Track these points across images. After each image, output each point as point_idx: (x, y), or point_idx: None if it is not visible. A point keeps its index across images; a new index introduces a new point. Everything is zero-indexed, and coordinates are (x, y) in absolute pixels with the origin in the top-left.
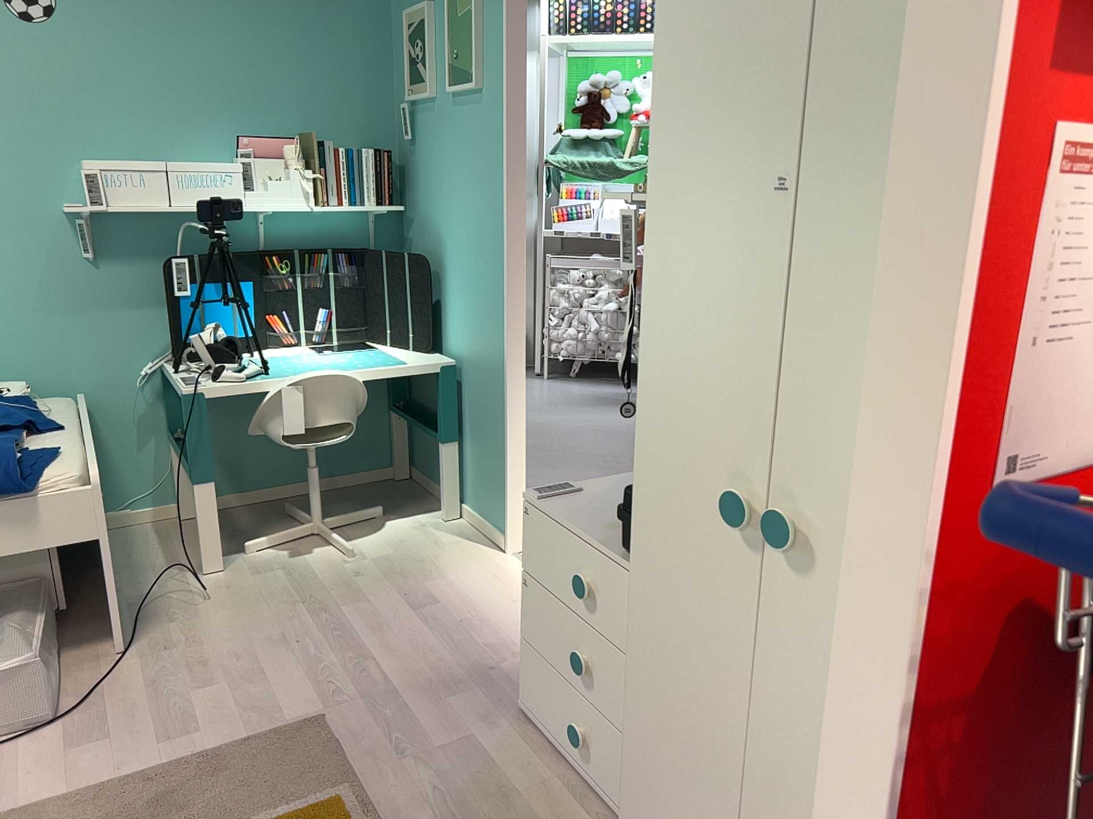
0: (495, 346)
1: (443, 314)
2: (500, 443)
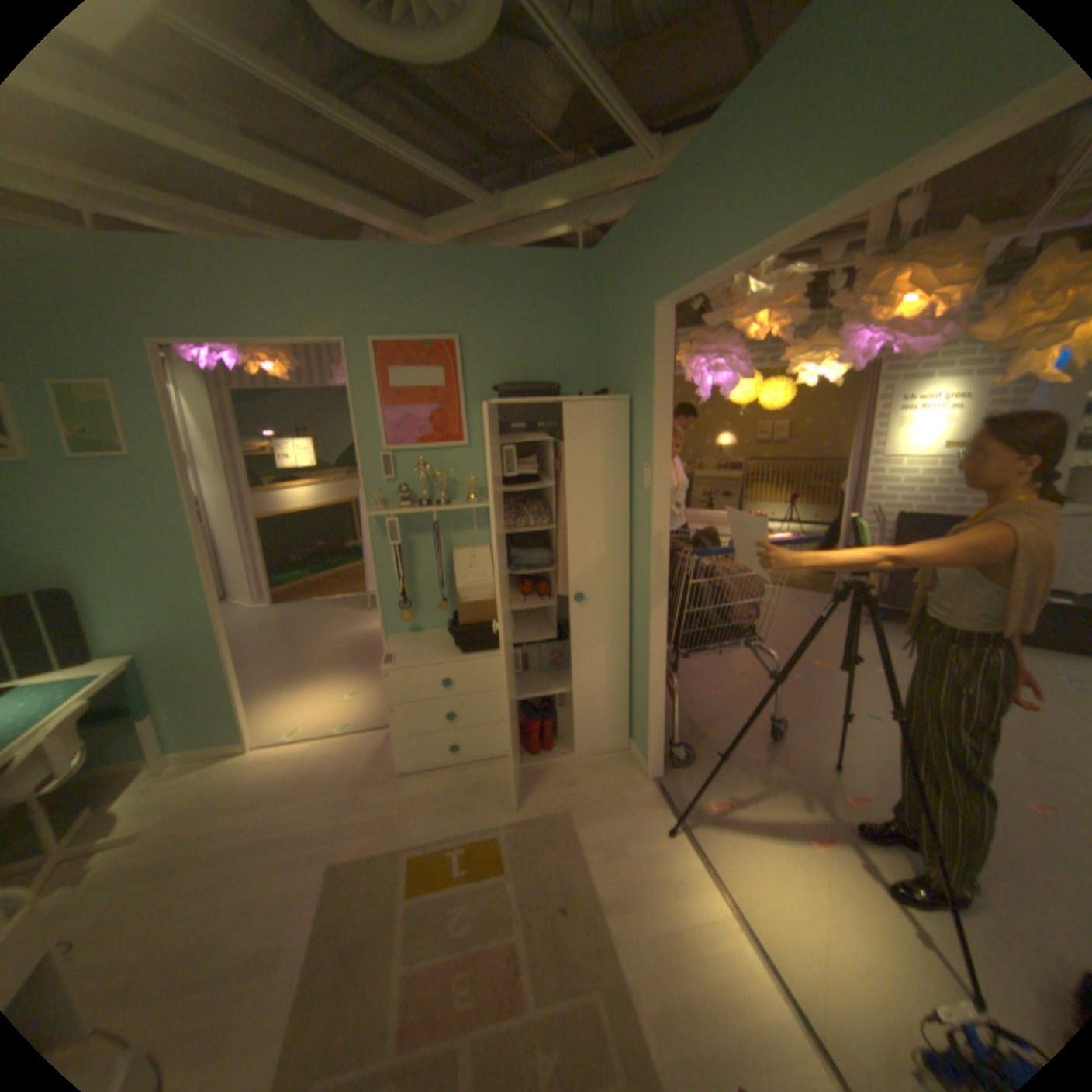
0: (195, 627)
1: (89, 629)
2: (217, 688)
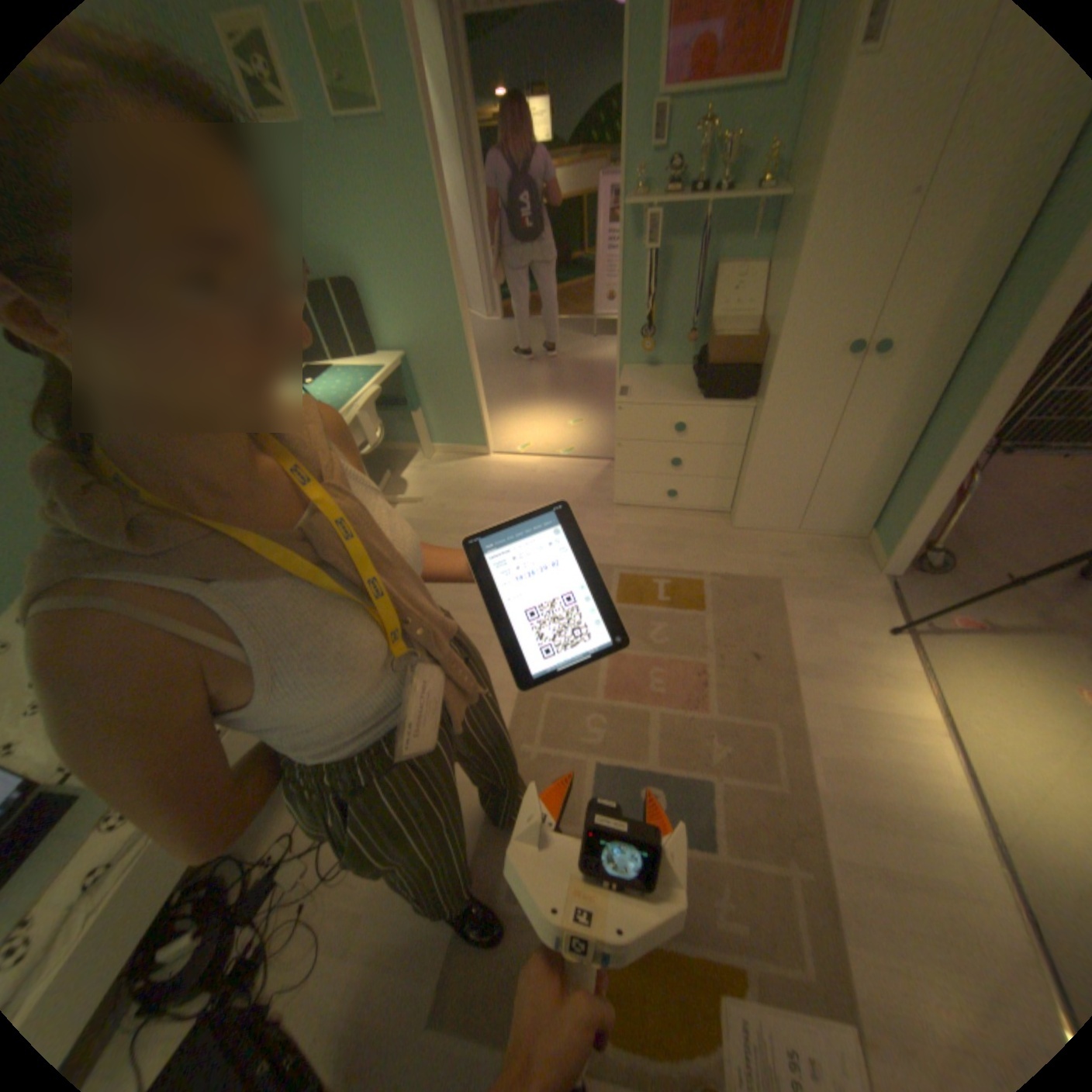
0: (448, 331)
1: (369, 322)
2: (466, 394)
